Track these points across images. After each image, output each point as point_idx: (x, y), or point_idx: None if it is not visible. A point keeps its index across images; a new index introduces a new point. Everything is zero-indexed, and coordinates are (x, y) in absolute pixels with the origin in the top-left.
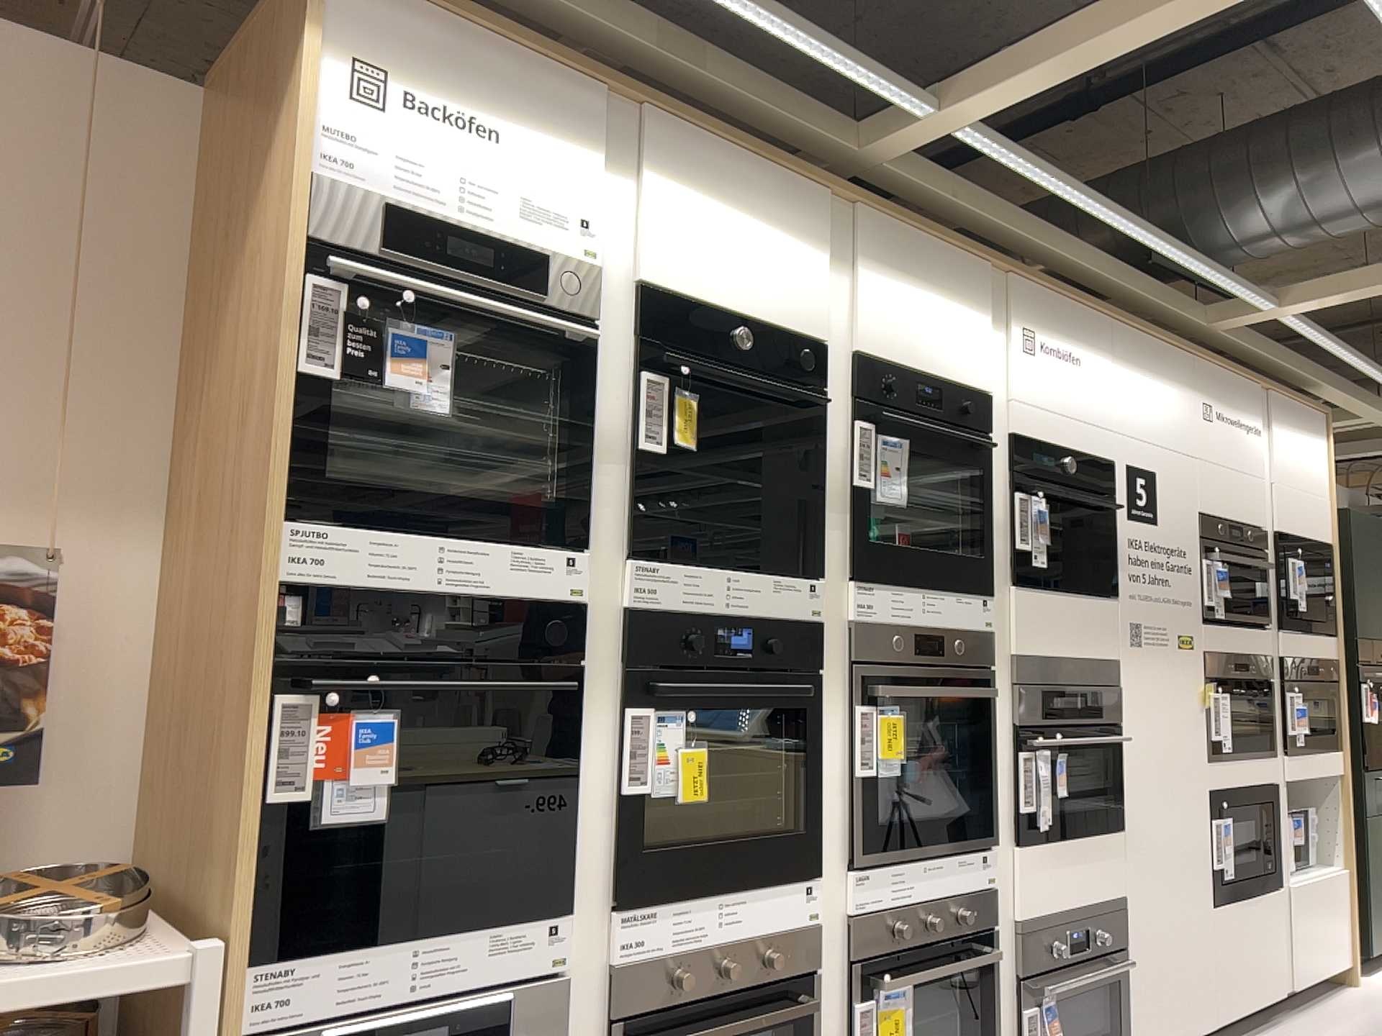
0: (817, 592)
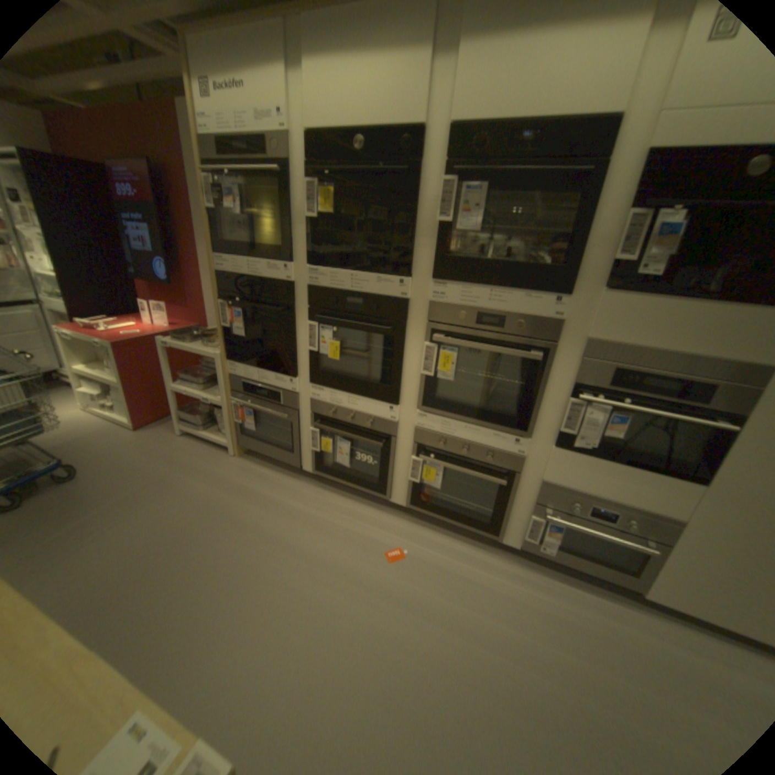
0: (406, 287)
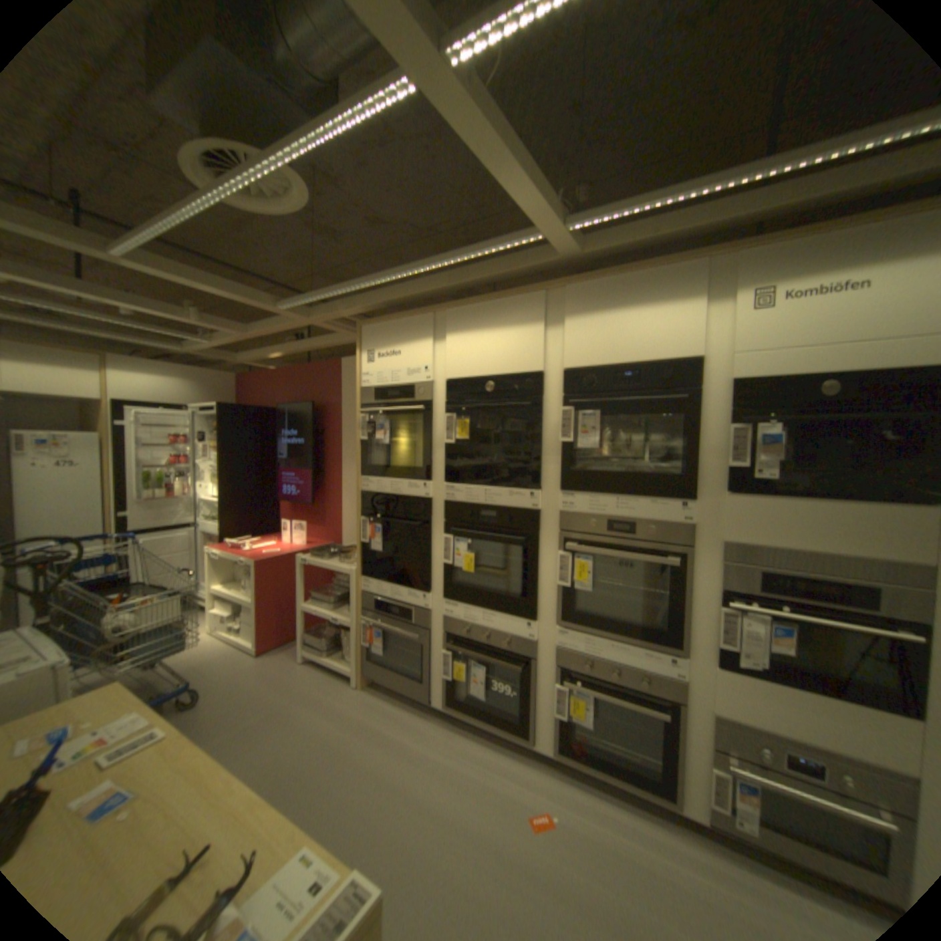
0: (537, 499)
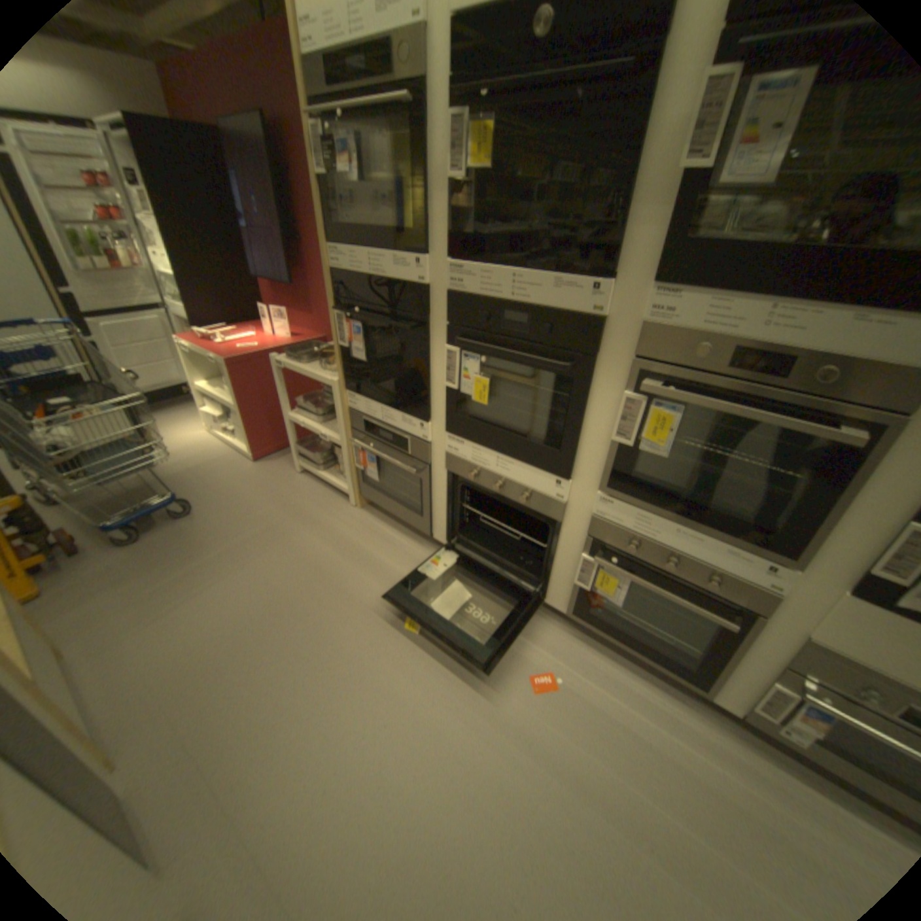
0: (605, 294)
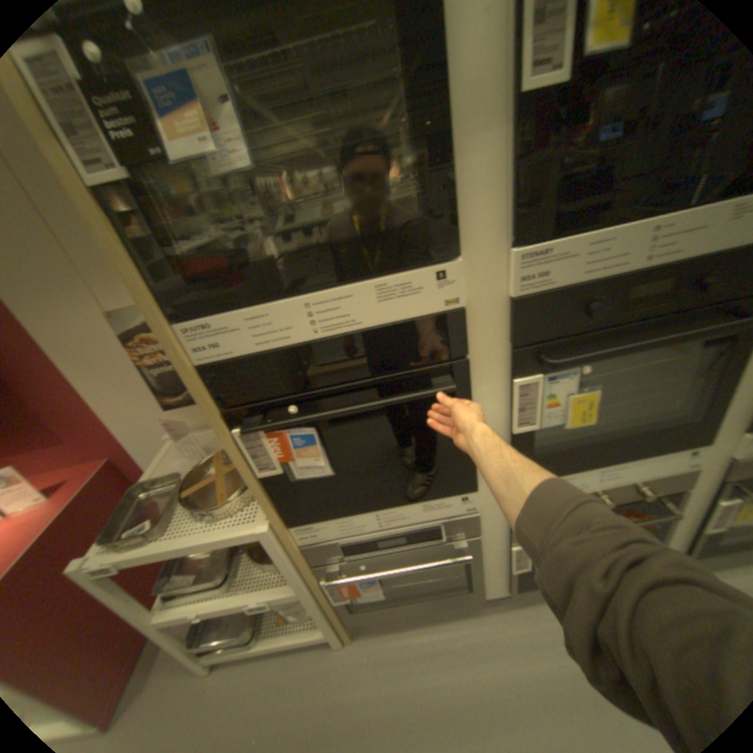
0: None
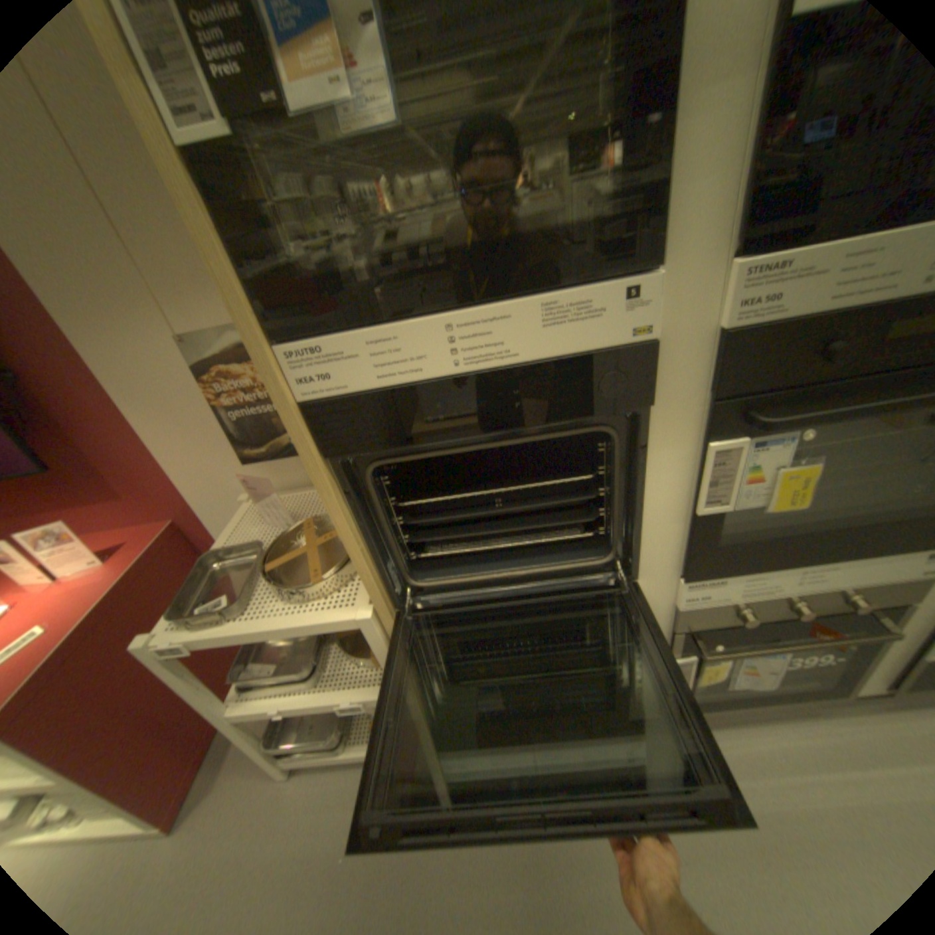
0: None
